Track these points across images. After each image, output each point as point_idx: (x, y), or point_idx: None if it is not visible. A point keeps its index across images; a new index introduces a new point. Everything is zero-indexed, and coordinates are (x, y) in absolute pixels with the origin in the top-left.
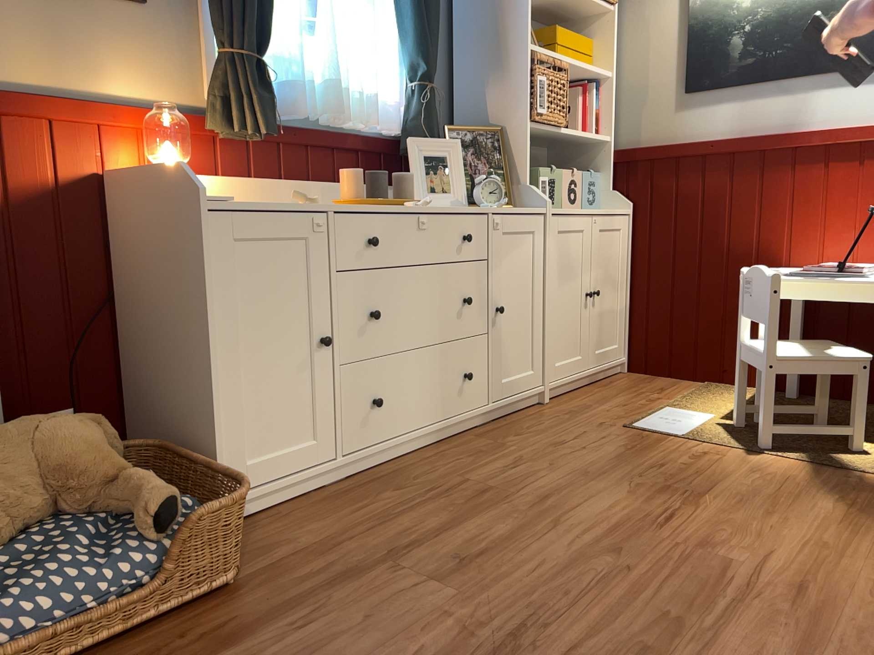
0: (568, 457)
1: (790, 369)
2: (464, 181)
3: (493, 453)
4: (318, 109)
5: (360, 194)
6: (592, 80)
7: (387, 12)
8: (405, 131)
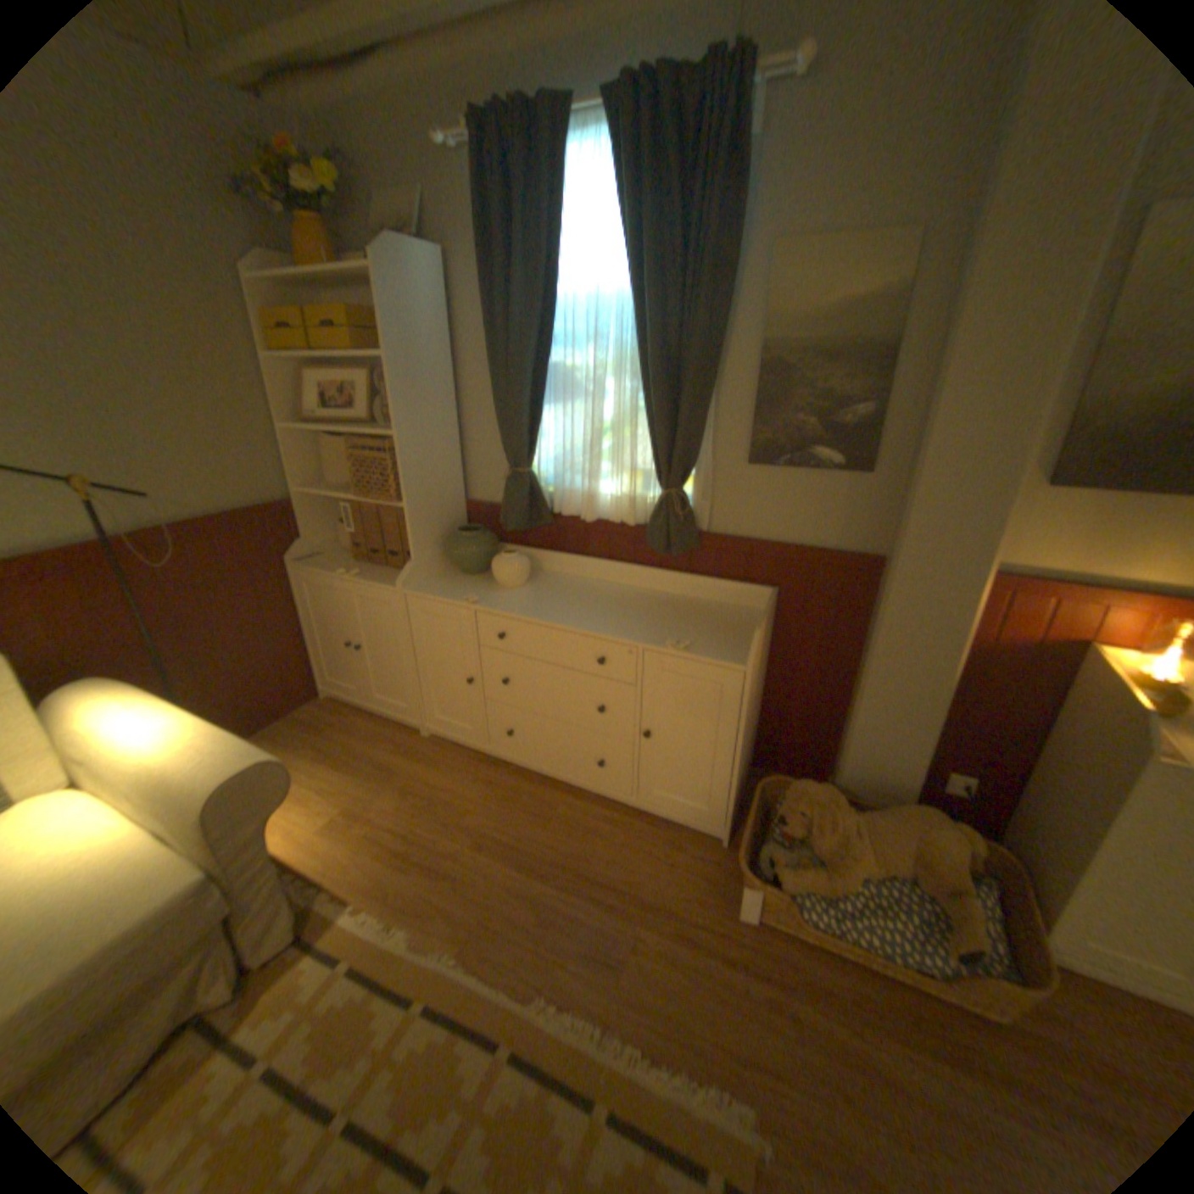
0: None
1: None
2: None
3: None
4: None
5: None
6: None
7: None
8: None
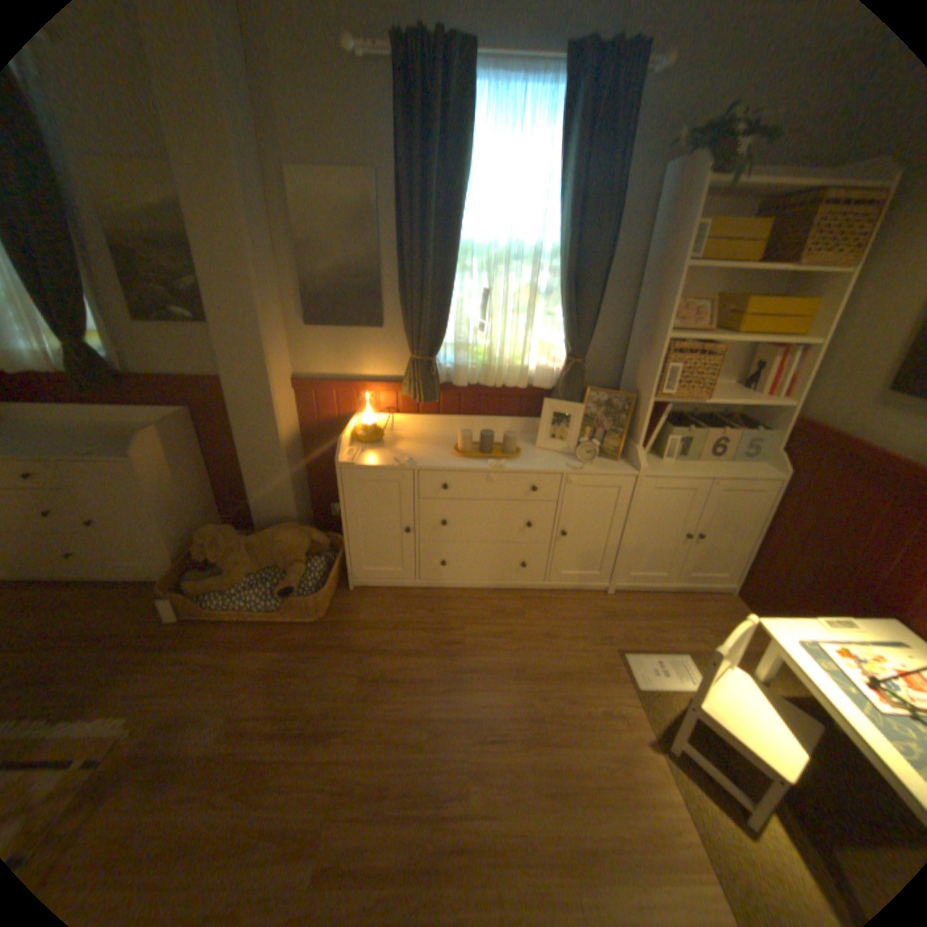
0: (535, 652)
1: (710, 728)
2: (576, 438)
3: (506, 618)
4: (481, 378)
5: (466, 448)
6: (805, 341)
7: (555, 303)
8: (556, 388)
